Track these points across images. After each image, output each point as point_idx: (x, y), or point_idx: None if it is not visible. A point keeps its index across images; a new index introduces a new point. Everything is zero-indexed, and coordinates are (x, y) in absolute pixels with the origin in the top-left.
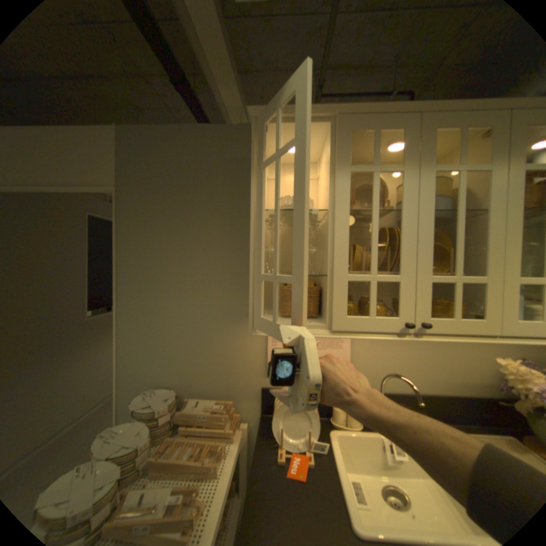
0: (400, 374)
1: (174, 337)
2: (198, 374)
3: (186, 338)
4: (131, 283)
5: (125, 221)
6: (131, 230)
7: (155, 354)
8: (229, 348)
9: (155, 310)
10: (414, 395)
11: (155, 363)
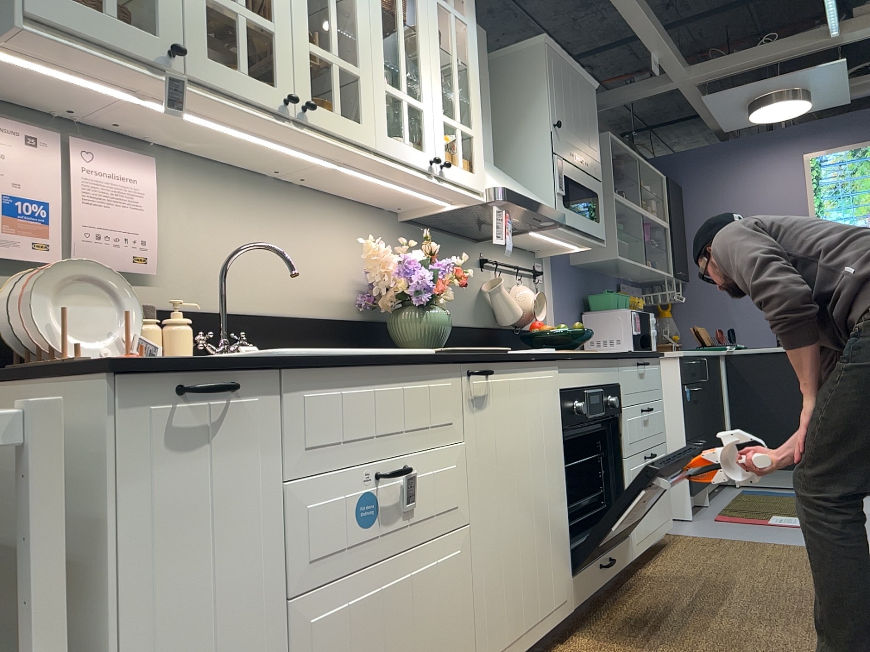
0: (239, 278)
1: None
2: None
3: None
4: None
5: None
6: None
7: None
8: None
9: None
10: (262, 315)
11: None
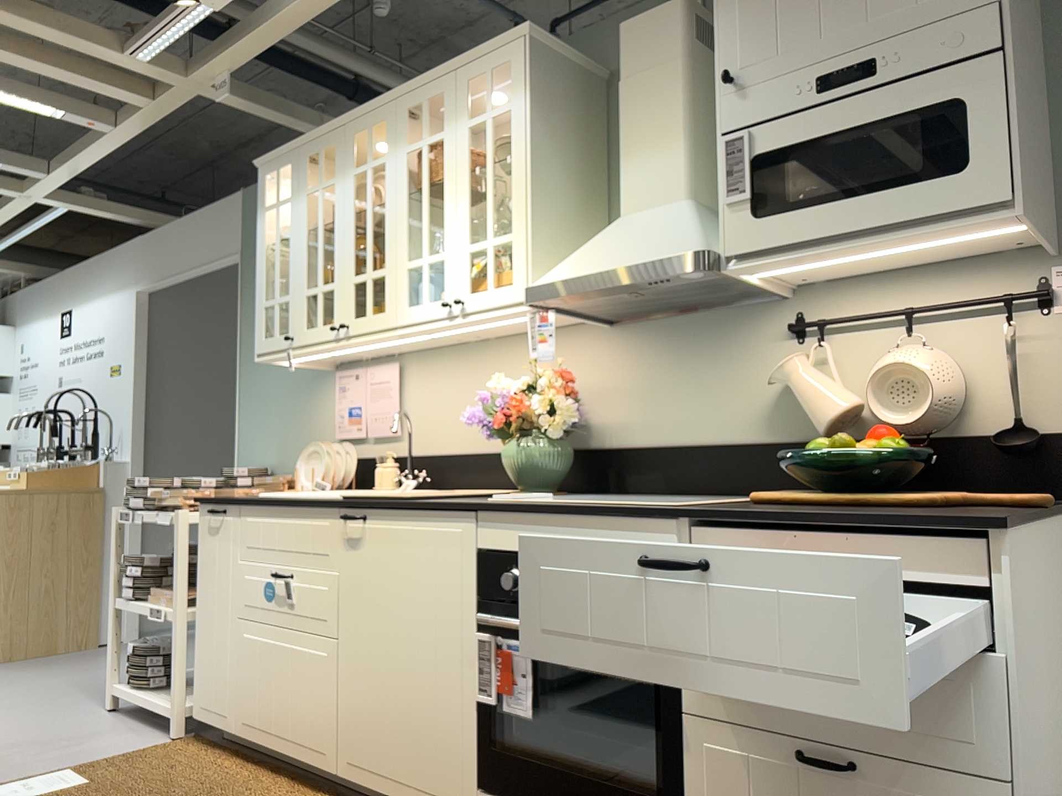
0: (447, 427)
1: (274, 409)
2: (290, 449)
3: (282, 408)
4: (249, 353)
5: (247, 287)
6: (250, 296)
7: (262, 430)
8: (311, 415)
9: (263, 380)
10: (458, 454)
11: (262, 440)
